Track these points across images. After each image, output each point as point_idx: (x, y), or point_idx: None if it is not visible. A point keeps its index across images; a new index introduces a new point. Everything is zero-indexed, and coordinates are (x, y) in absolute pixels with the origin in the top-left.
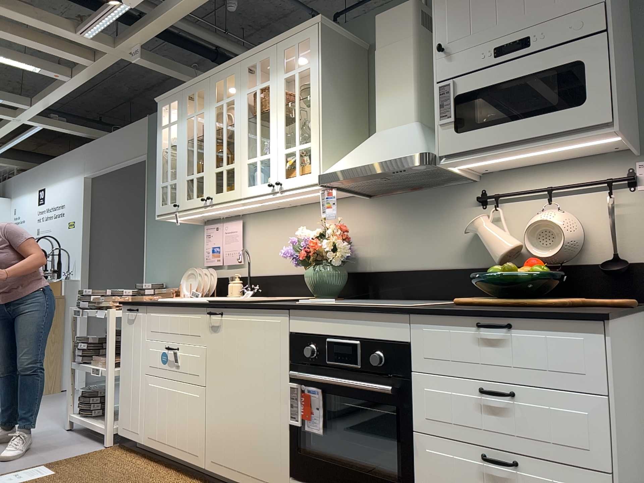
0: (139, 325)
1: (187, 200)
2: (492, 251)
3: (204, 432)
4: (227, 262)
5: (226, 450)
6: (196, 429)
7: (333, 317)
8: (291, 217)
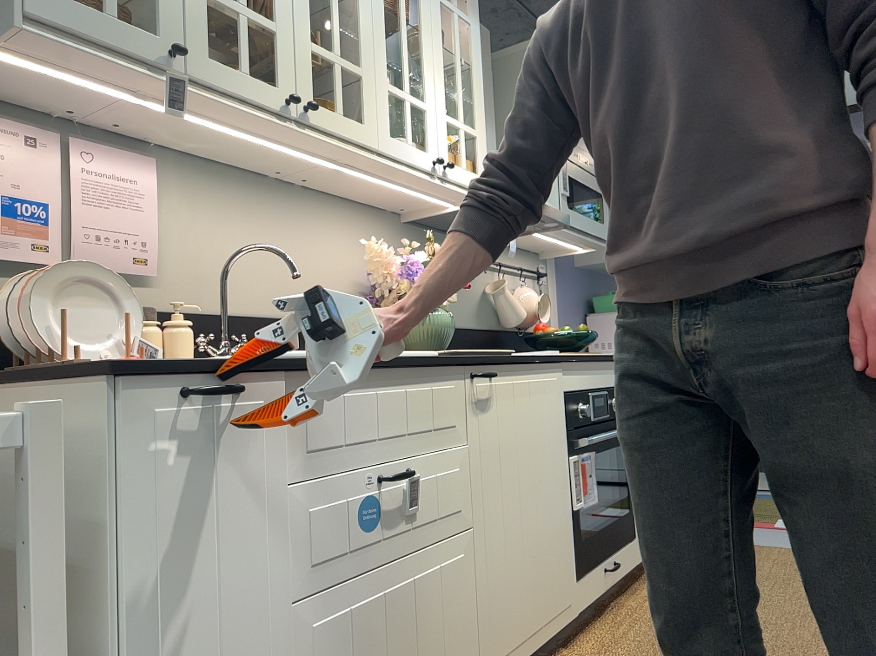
0: (246, 446)
1: (216, 62)
2: (511, 315)
3: (477, 621)
4: (95, 261)
5: (513, 618)
6: (462, 632)
7: (591, 367)
8: (285, 205)
